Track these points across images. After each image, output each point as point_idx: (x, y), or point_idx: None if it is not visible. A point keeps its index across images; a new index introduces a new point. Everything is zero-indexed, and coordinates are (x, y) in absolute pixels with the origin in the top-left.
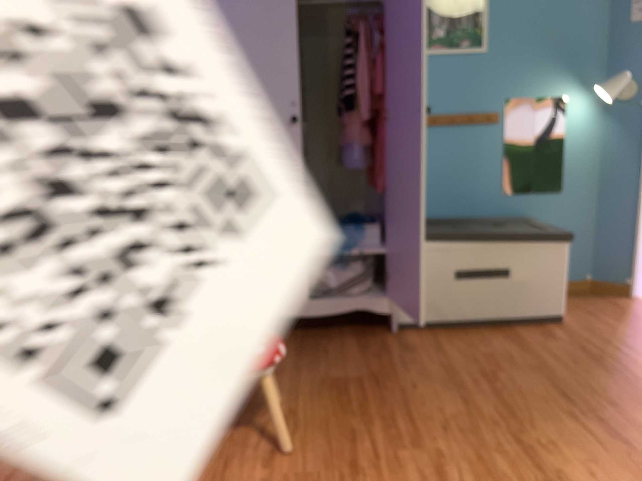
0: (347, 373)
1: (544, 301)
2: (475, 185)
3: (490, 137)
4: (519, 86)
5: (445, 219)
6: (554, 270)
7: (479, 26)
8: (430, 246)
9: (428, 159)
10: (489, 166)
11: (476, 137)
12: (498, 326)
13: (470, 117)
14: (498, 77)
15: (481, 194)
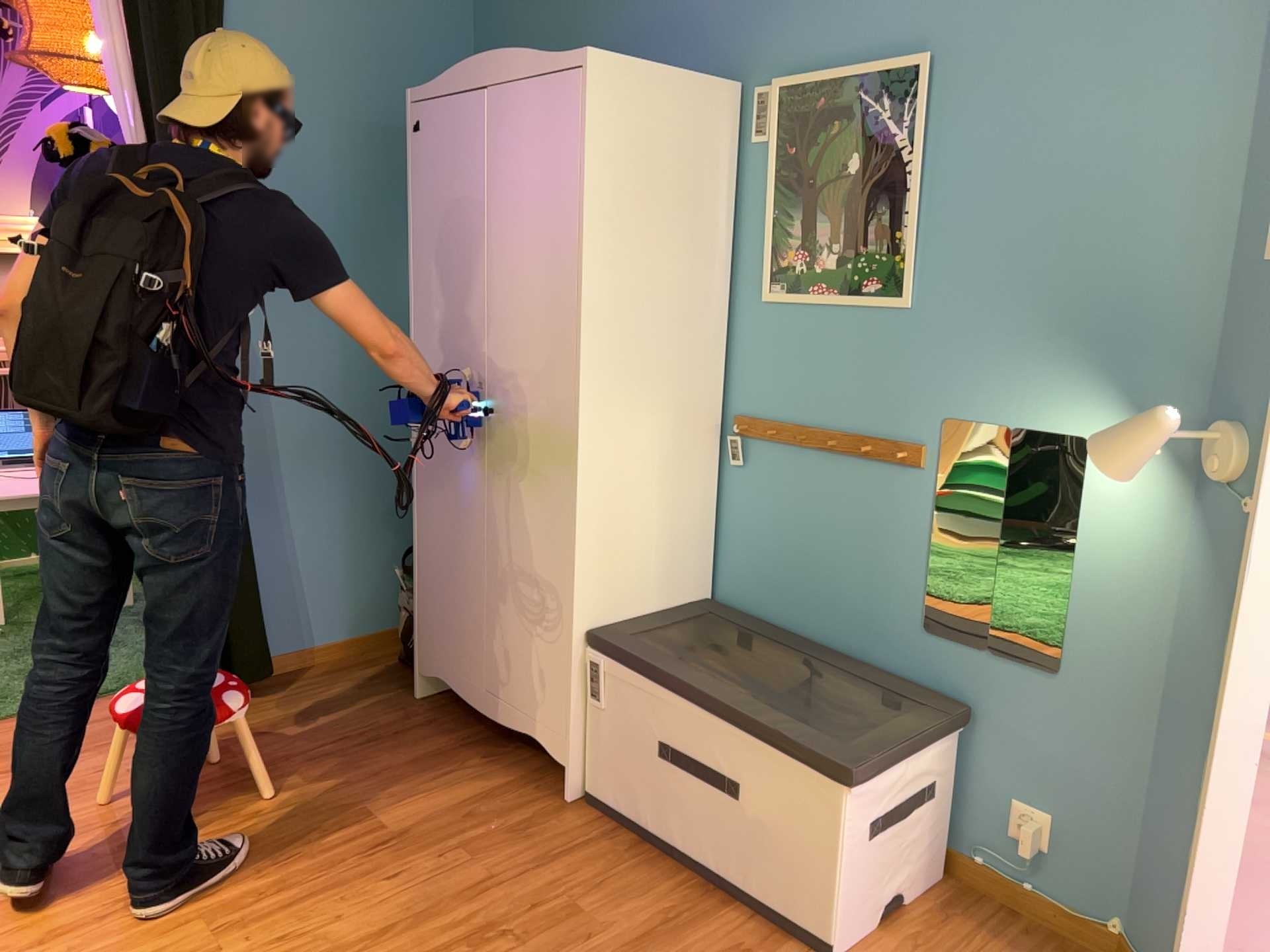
0: (397, 813)
1: (801, 889)
2: (870, 590)
3: (905, 495)
4: (973, 394)
5: (786, 639)
6: (820, 831)
7: (898, 251)
8: (632, 676)
9: (793, 509)
10: (899, 557)
11: (879, 489)
12: (718, 888)
13: (865, 445)
14: (931, 367)
15: (880, 614)
